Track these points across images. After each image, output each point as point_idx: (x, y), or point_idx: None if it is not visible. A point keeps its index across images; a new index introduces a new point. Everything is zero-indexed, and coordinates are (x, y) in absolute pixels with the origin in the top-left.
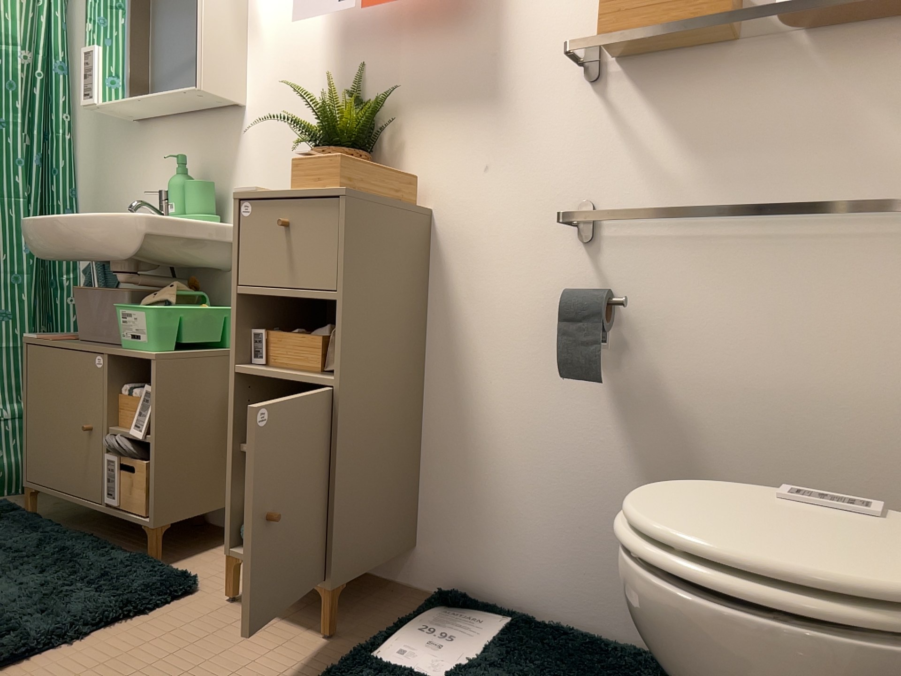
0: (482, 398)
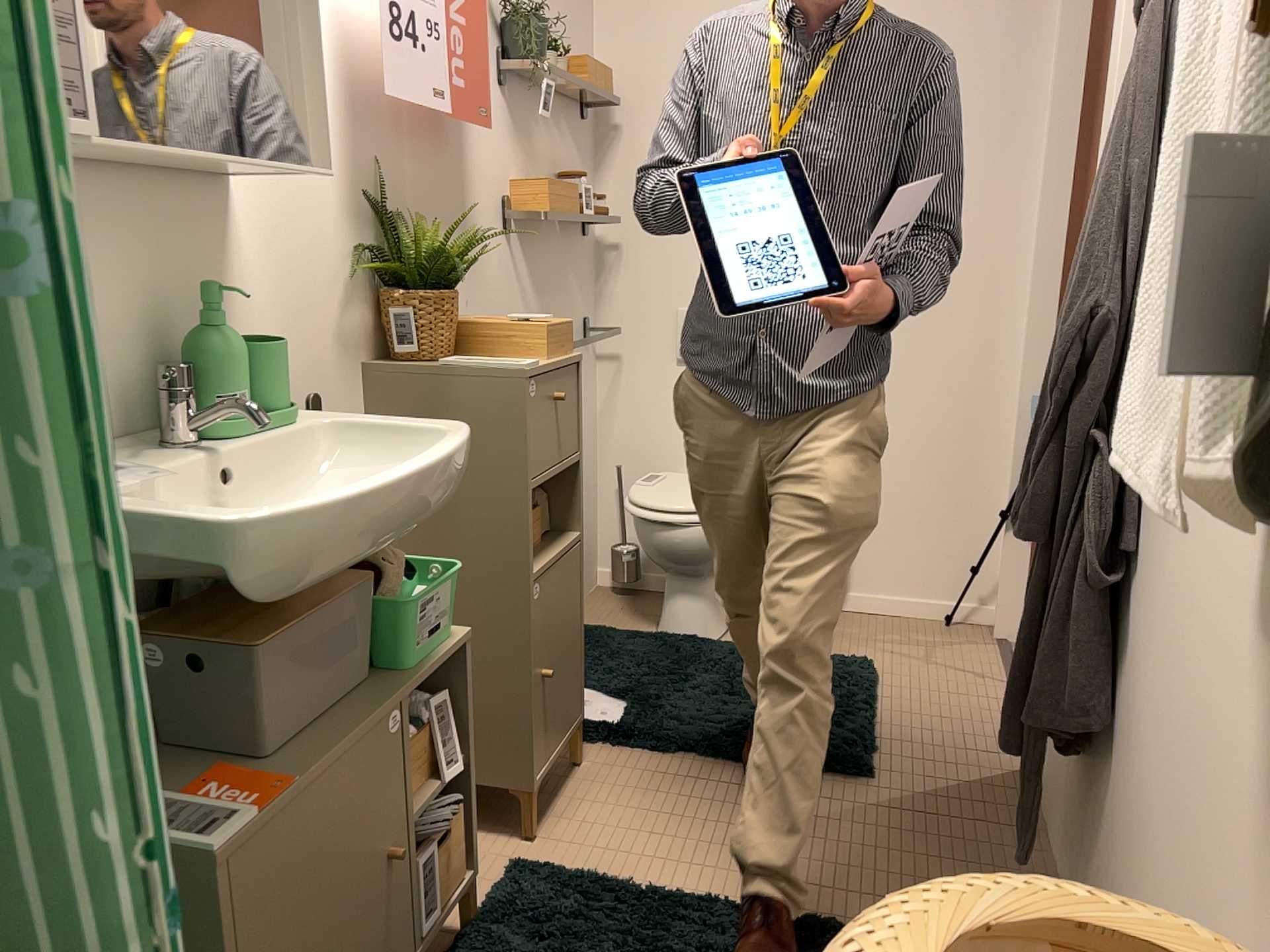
0: None
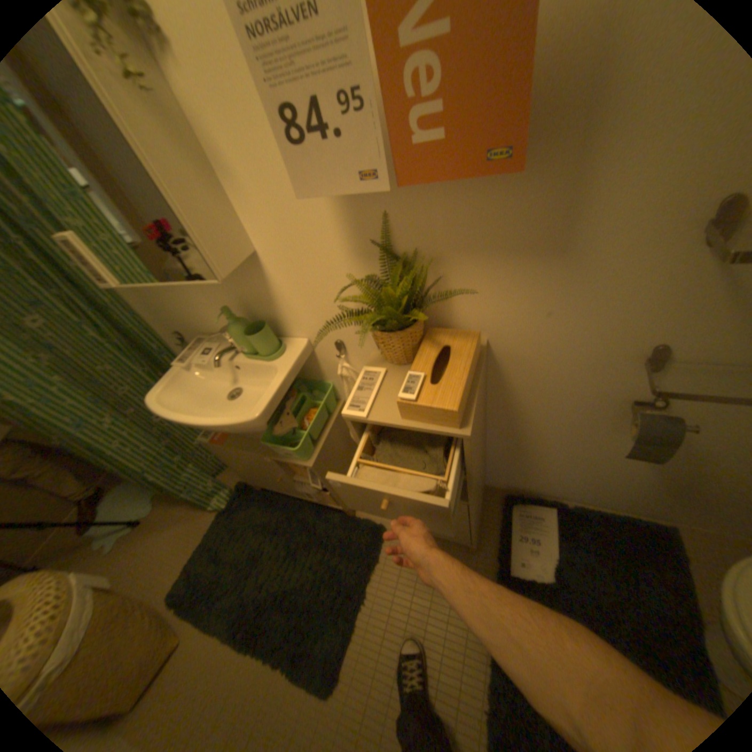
0: (535, 434)
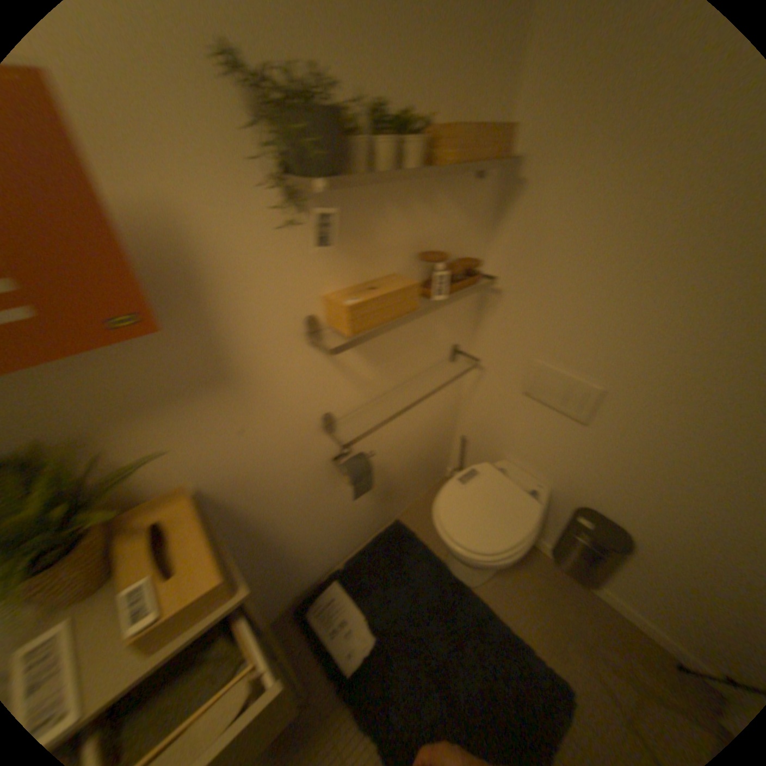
0: (285, 535)
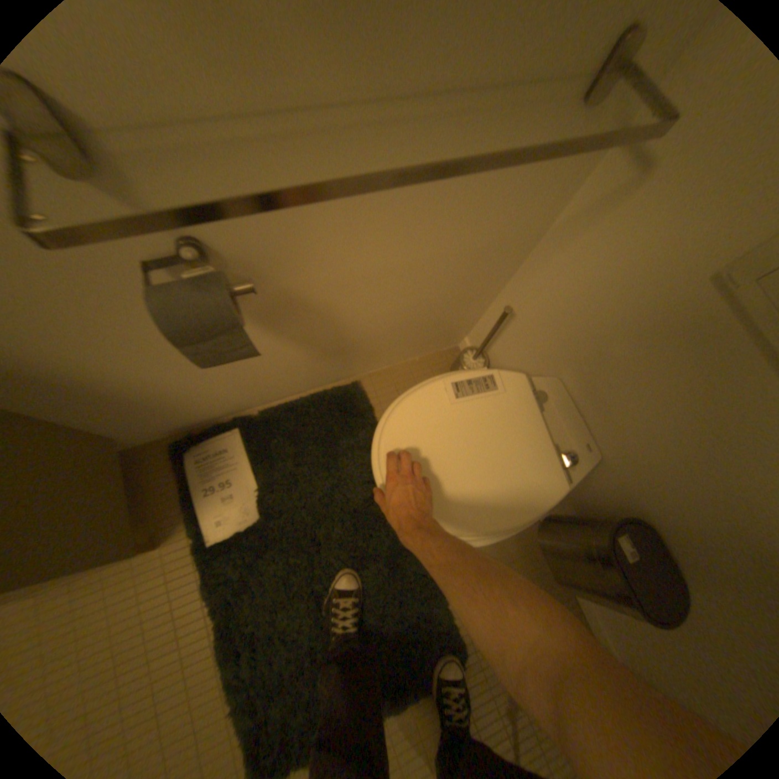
0: (82, 370)
